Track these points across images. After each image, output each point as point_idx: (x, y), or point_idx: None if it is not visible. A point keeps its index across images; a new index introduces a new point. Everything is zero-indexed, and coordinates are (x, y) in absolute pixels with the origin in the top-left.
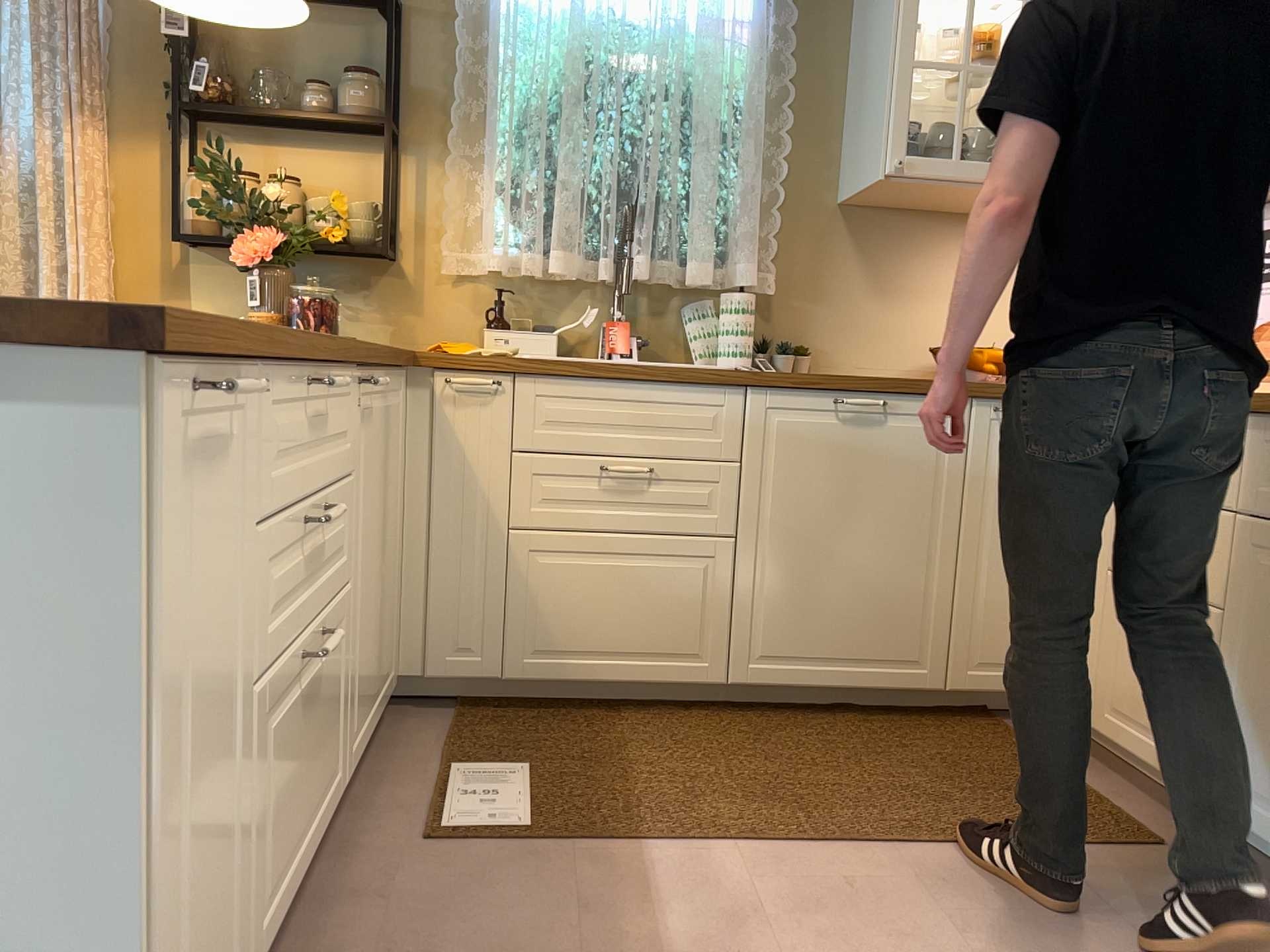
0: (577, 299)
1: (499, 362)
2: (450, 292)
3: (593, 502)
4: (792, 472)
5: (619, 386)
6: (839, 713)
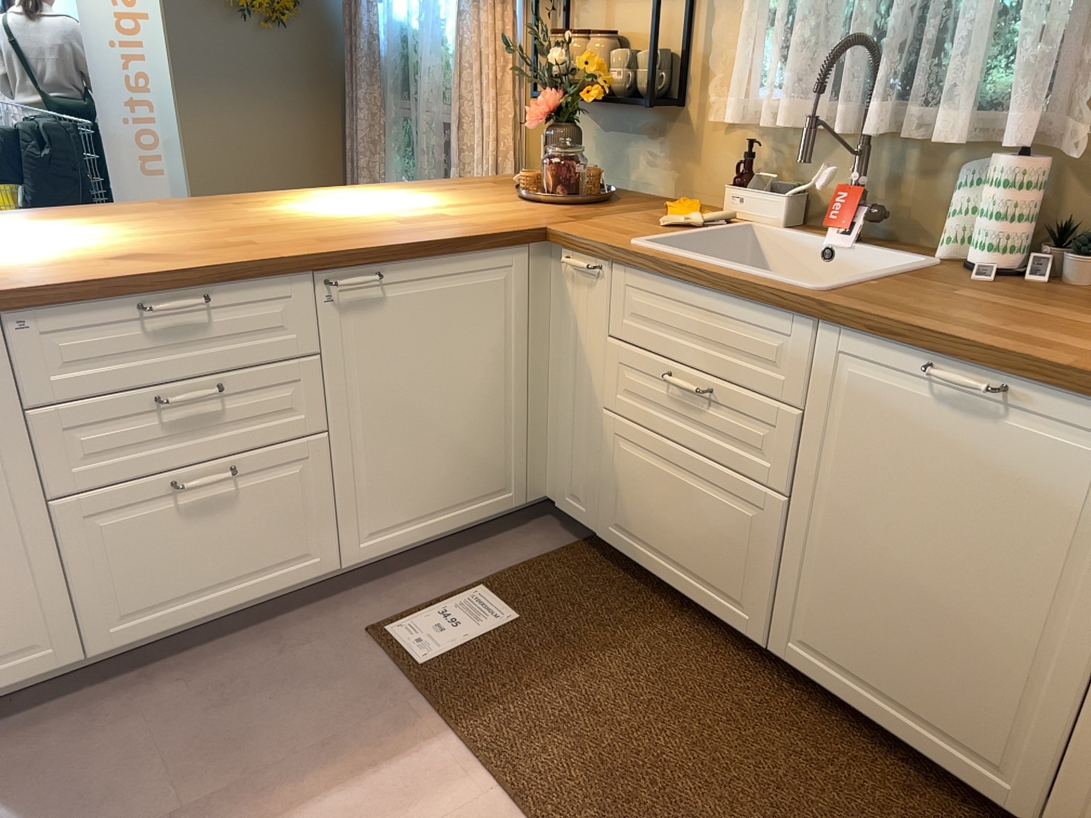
0: (834, 155)
1: (597, 246)
2: (720, 142)
3: (663, 406)
4: (858, 445)
5: (691, 290)
6: (900, 756)
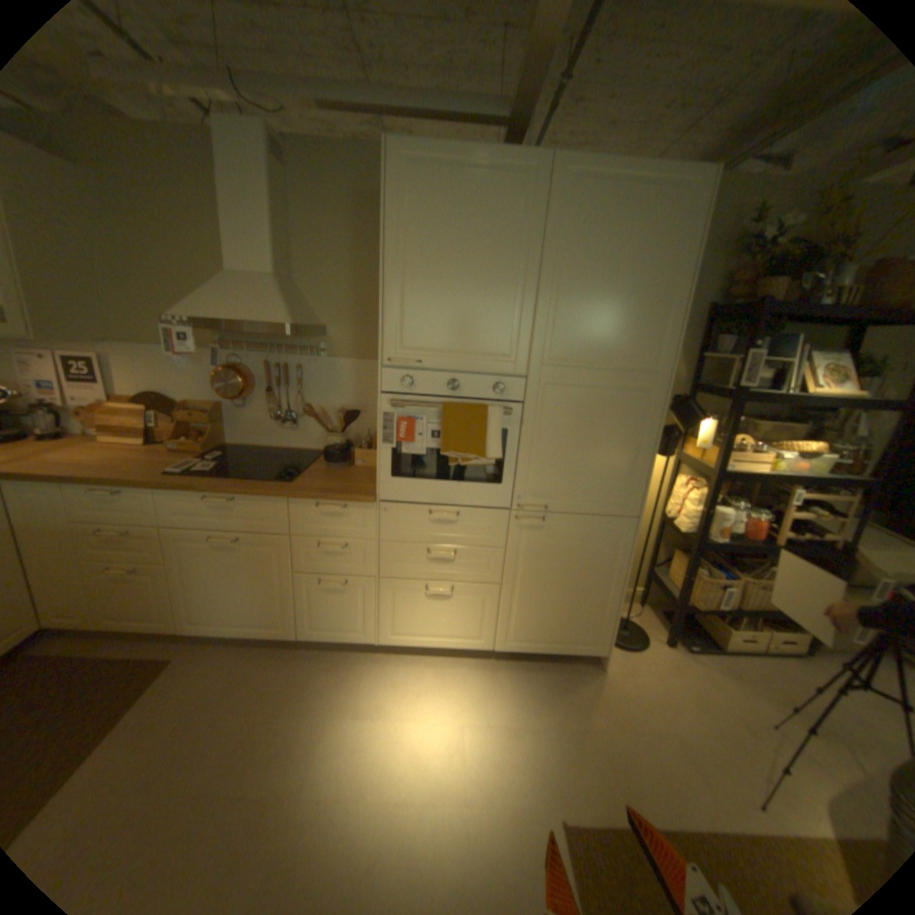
0: None
1: None
2: None
3: None
4: None
5: None
6: None
